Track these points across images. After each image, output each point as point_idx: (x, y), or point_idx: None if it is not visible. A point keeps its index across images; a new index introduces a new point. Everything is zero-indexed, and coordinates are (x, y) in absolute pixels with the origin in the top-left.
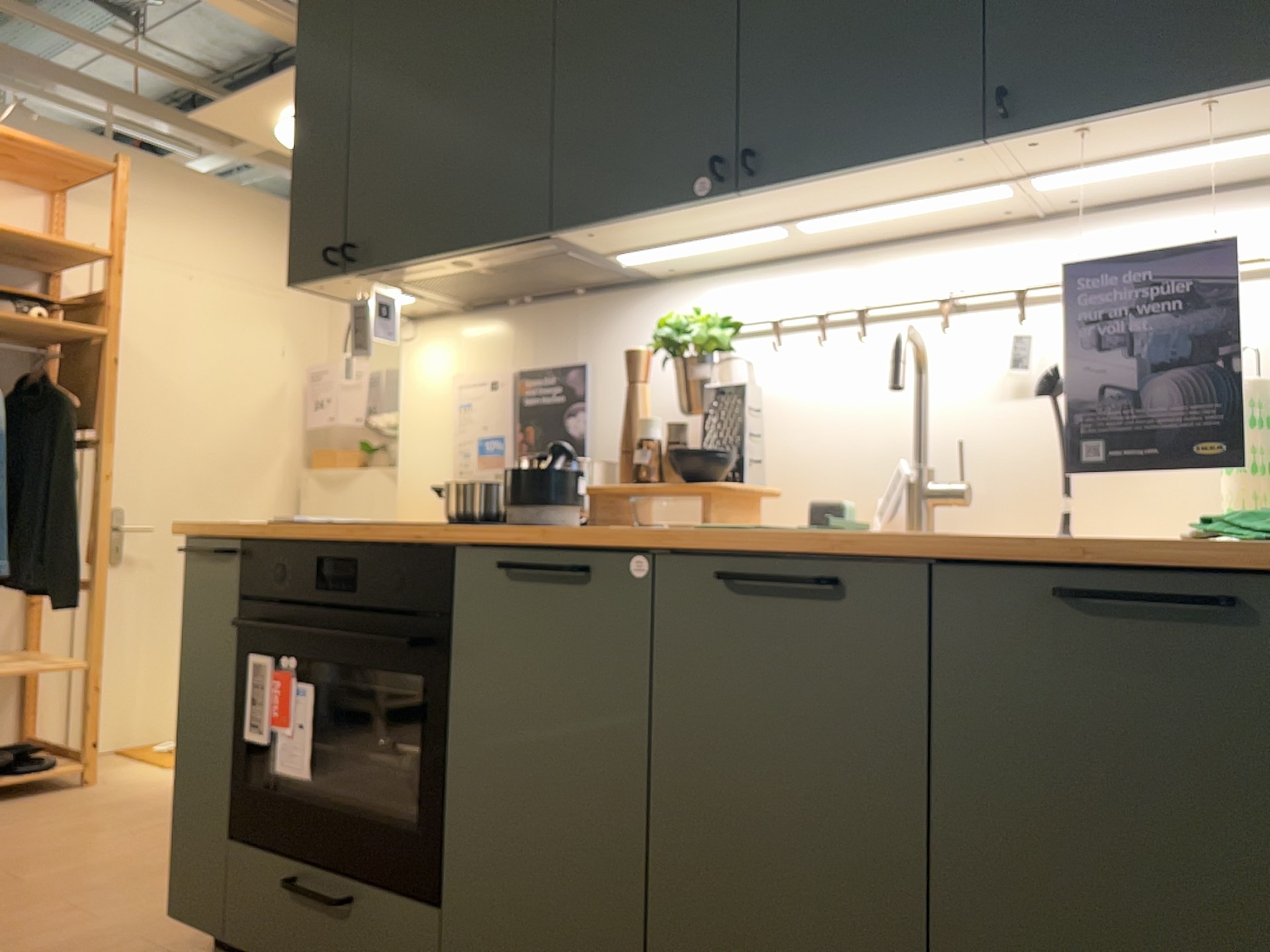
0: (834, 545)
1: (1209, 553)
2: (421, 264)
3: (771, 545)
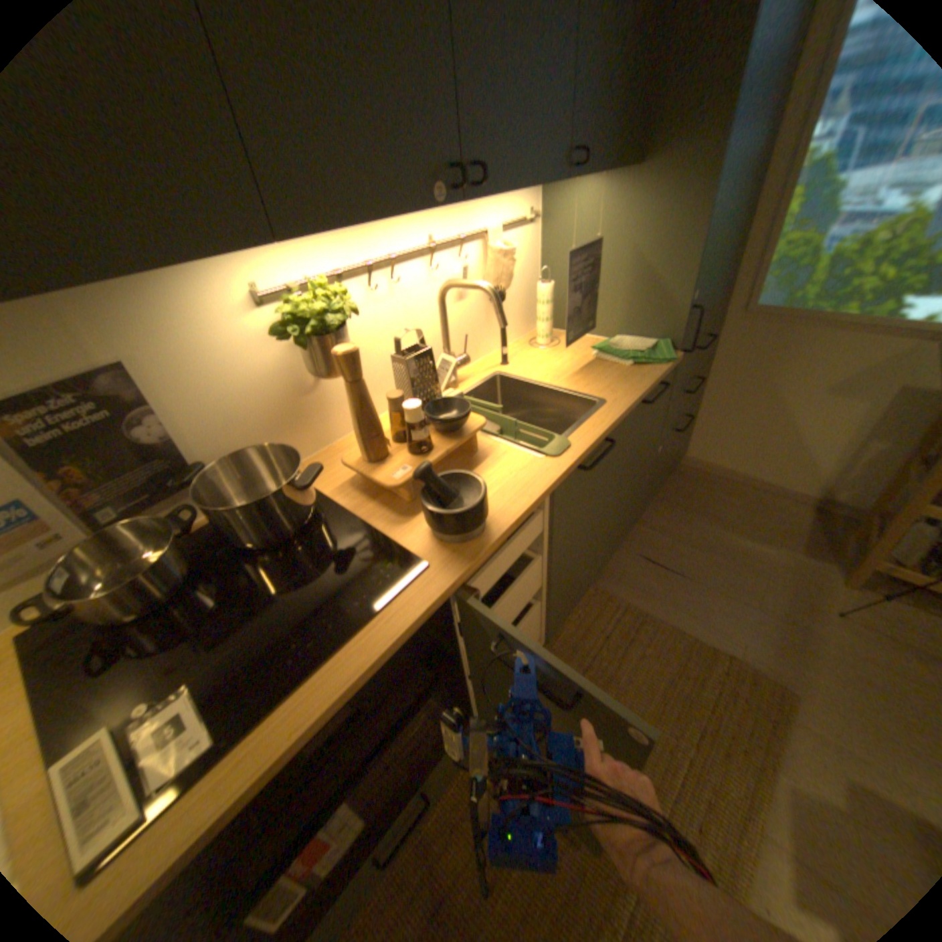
0: (609, 428)
1: (665, 374)
2: None
3: (586, 443)
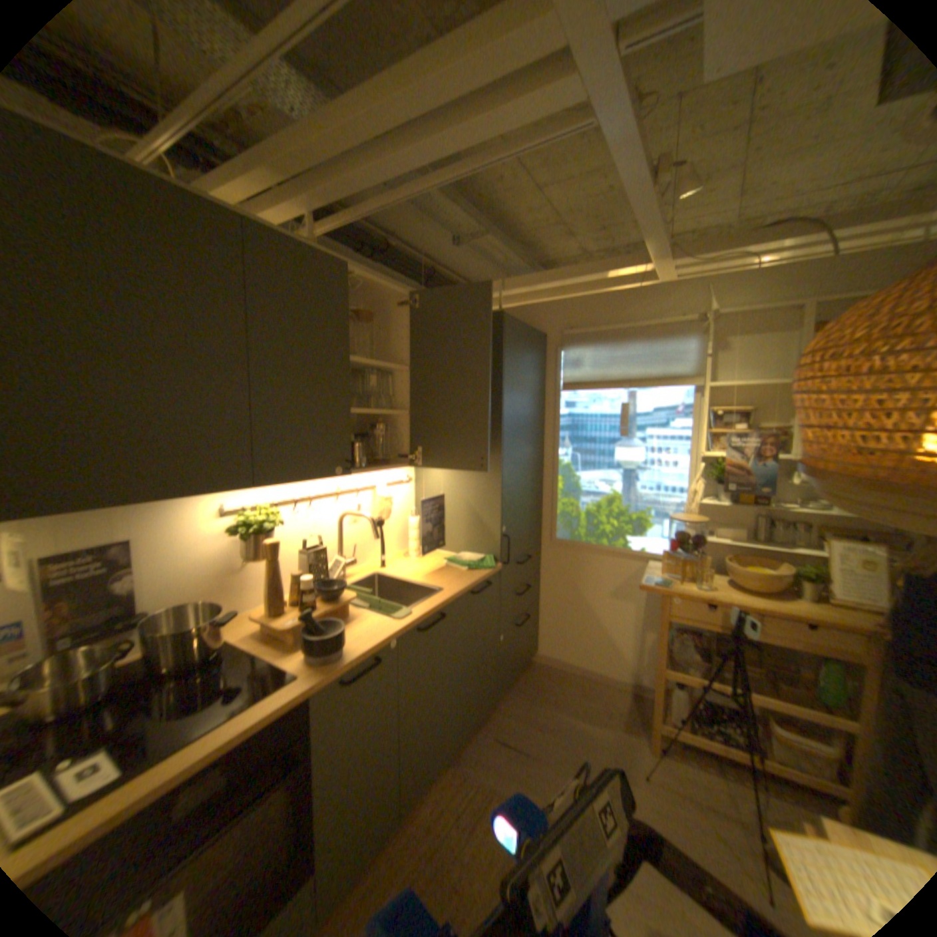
0: (441, 605)
1: (487, 576)
2: (88, 508)
3: (424, 612)
